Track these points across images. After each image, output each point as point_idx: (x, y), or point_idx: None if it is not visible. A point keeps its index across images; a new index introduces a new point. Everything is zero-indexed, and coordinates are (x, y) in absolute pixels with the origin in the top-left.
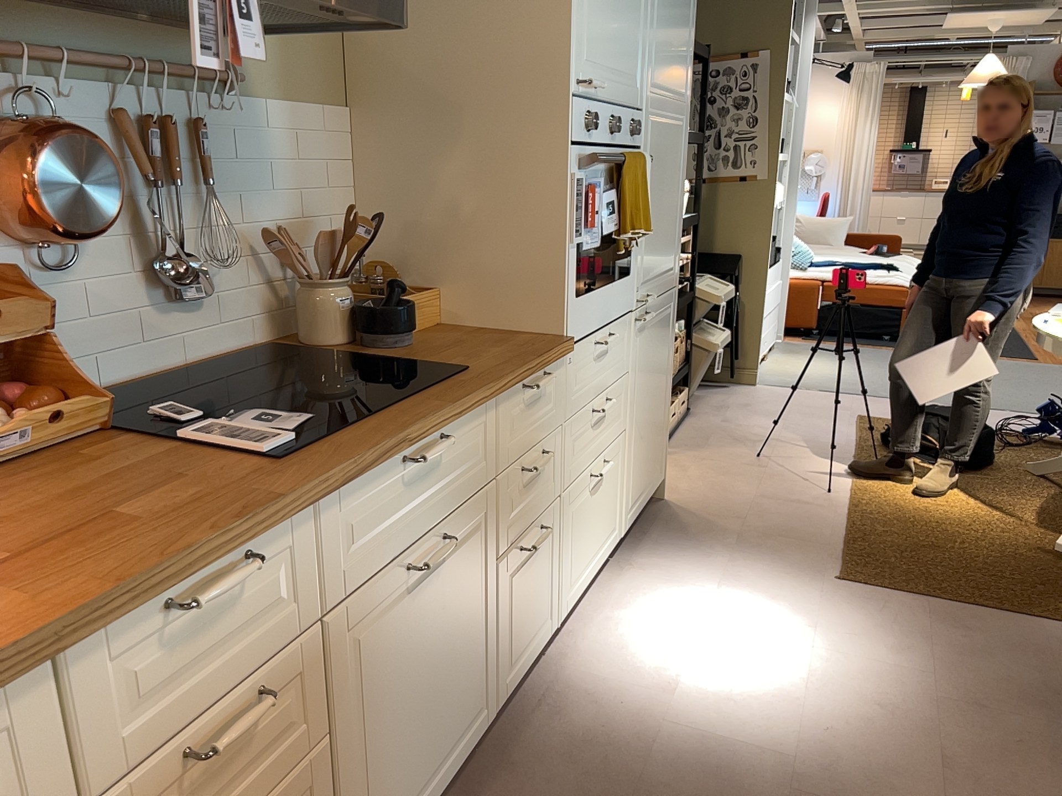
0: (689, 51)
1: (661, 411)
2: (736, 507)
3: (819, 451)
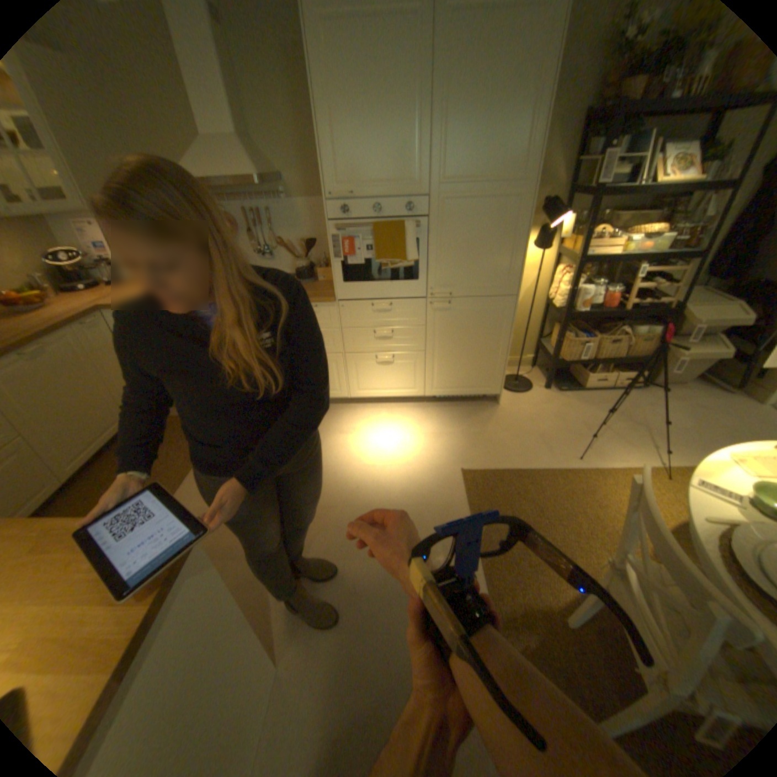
0: (530, 141)
1: (485, 358)
2: (514, 427)
3: (653, 451)
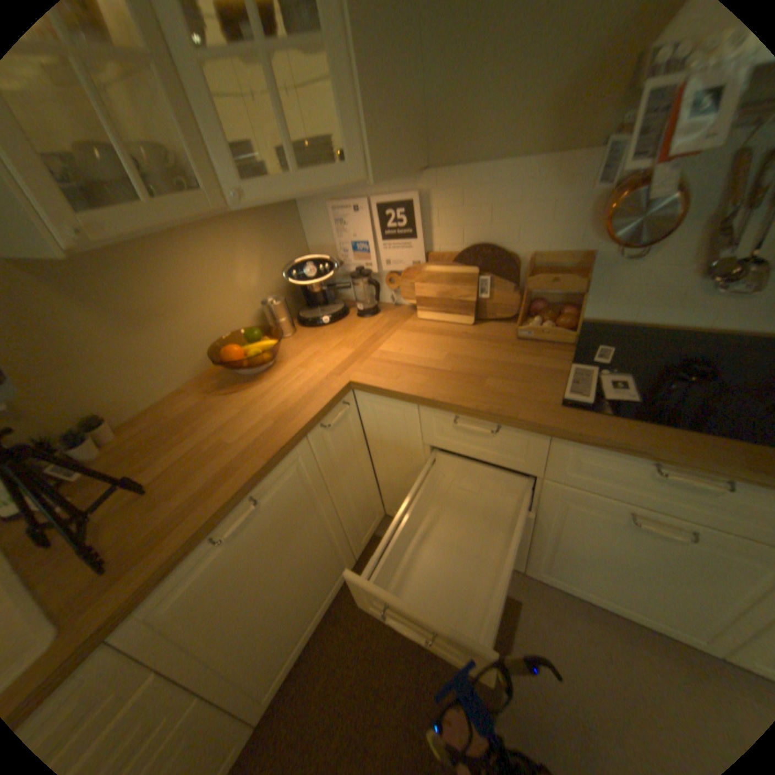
0: None
1: None
2: None
3: None
